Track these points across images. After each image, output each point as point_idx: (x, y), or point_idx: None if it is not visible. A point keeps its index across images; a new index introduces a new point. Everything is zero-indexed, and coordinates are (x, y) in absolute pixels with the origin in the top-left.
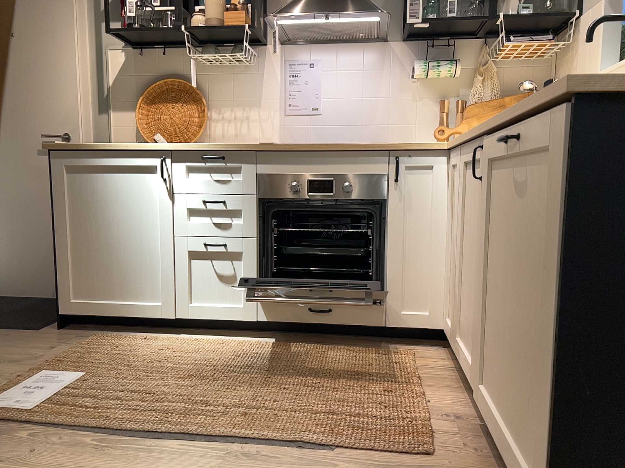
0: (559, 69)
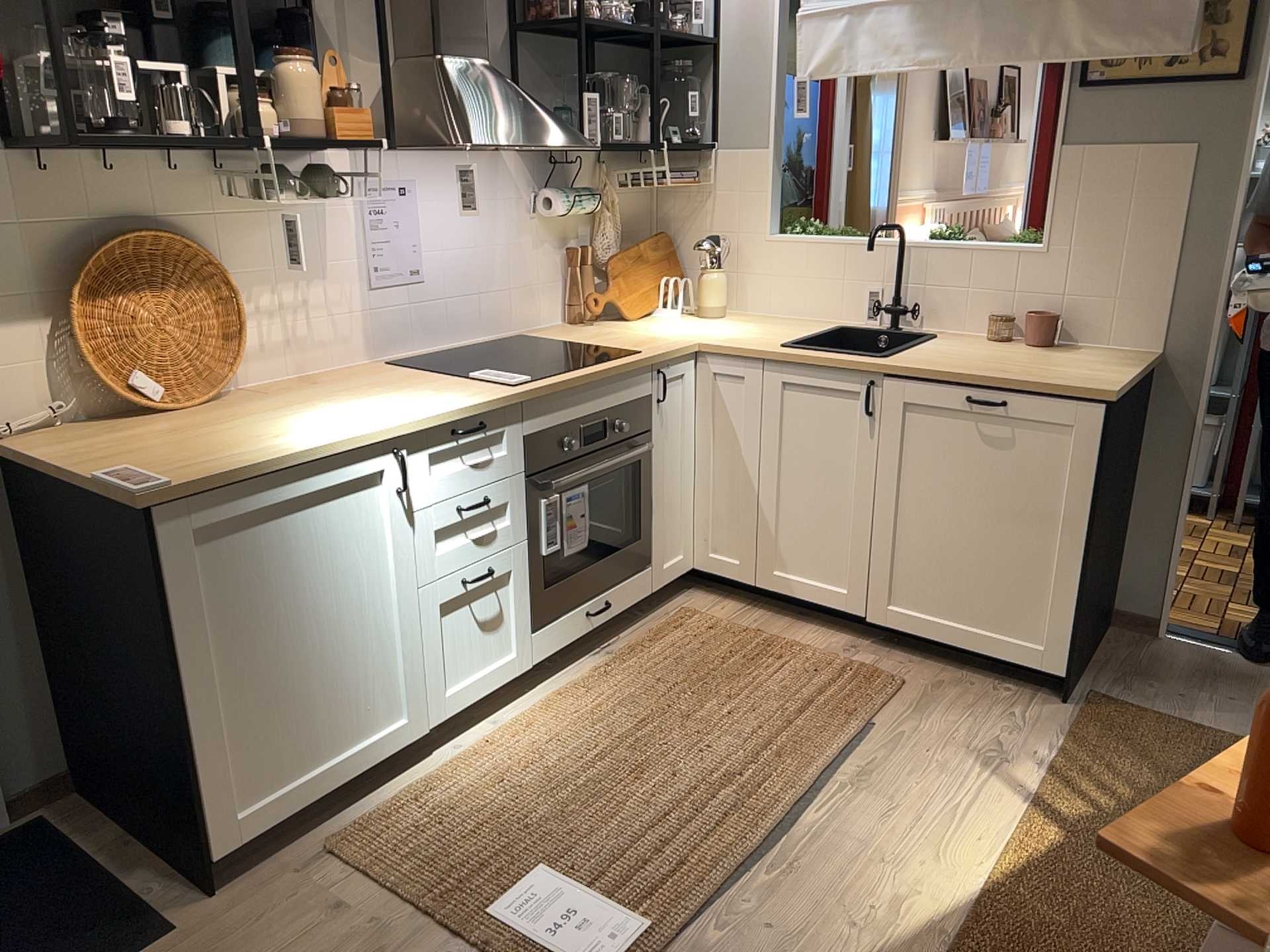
0: (674, 200)
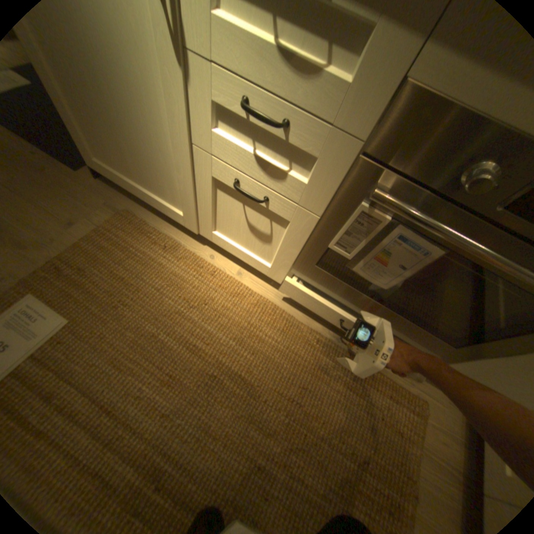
0: None
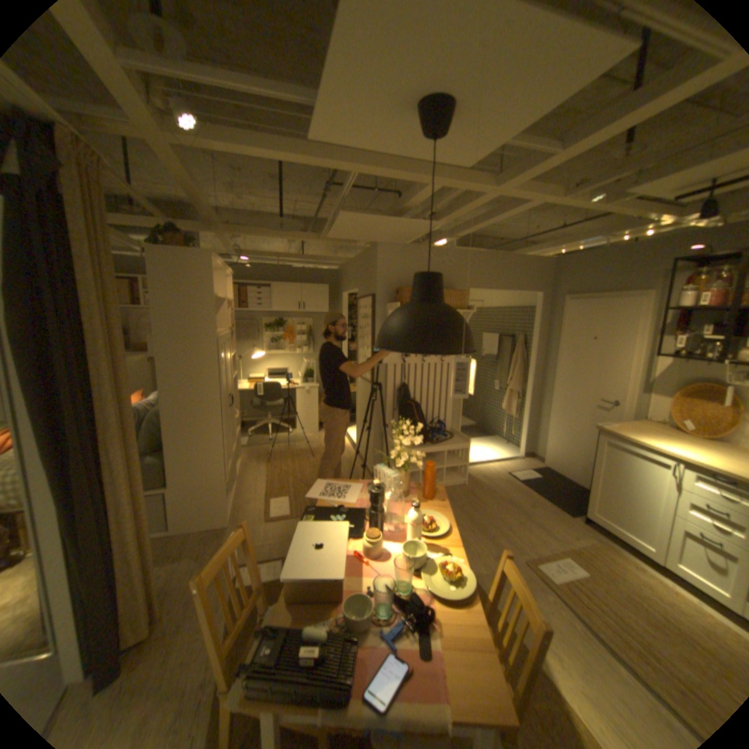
0: None
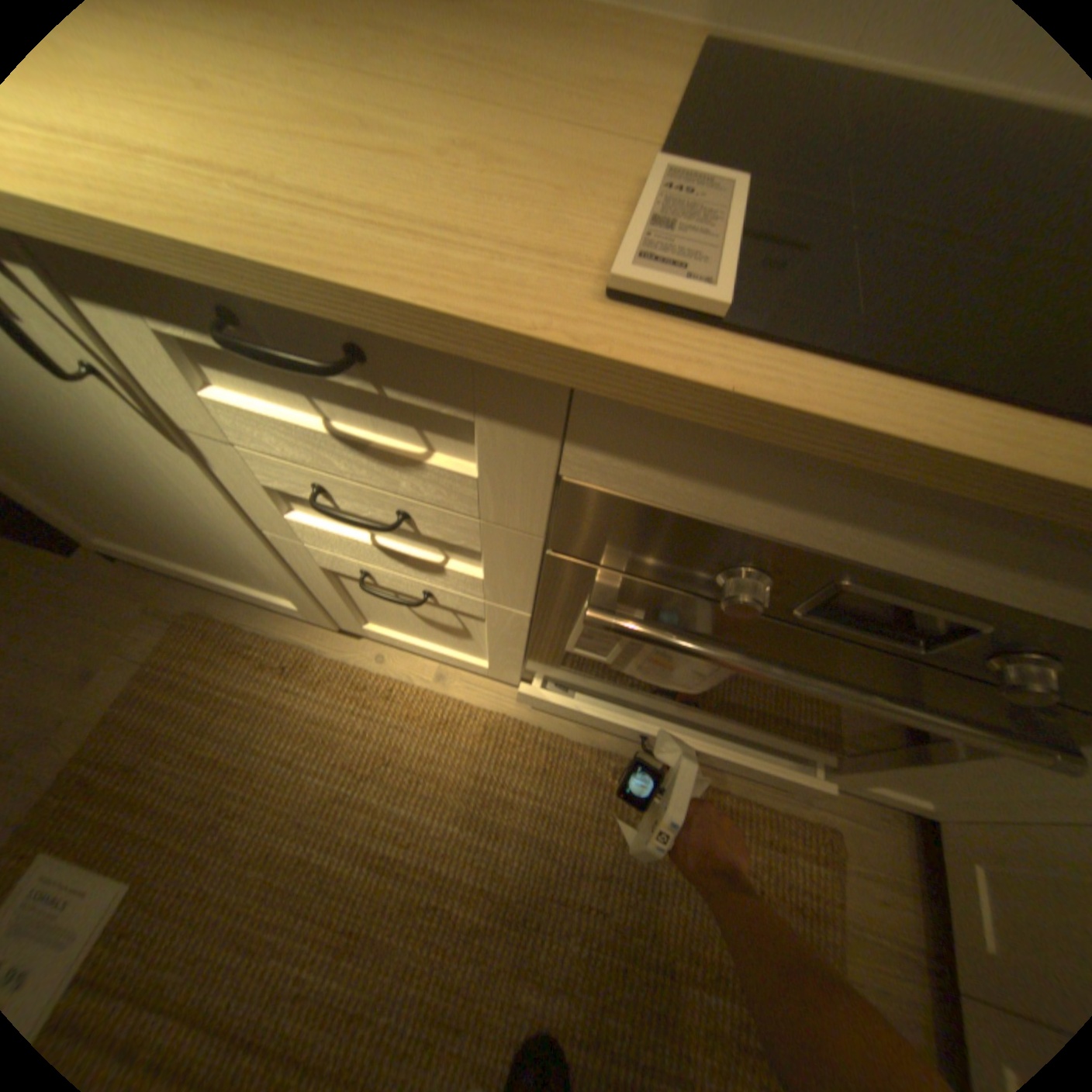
0: None
